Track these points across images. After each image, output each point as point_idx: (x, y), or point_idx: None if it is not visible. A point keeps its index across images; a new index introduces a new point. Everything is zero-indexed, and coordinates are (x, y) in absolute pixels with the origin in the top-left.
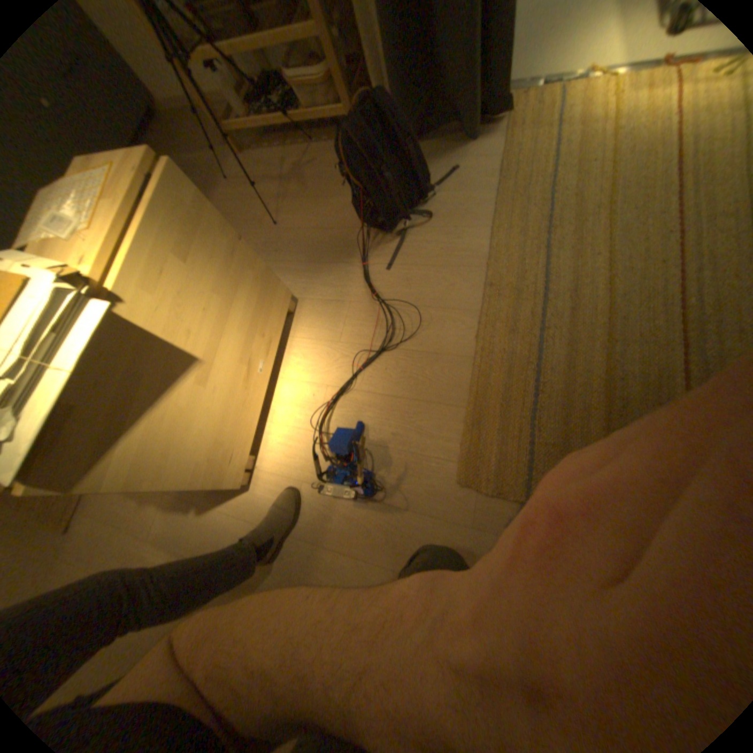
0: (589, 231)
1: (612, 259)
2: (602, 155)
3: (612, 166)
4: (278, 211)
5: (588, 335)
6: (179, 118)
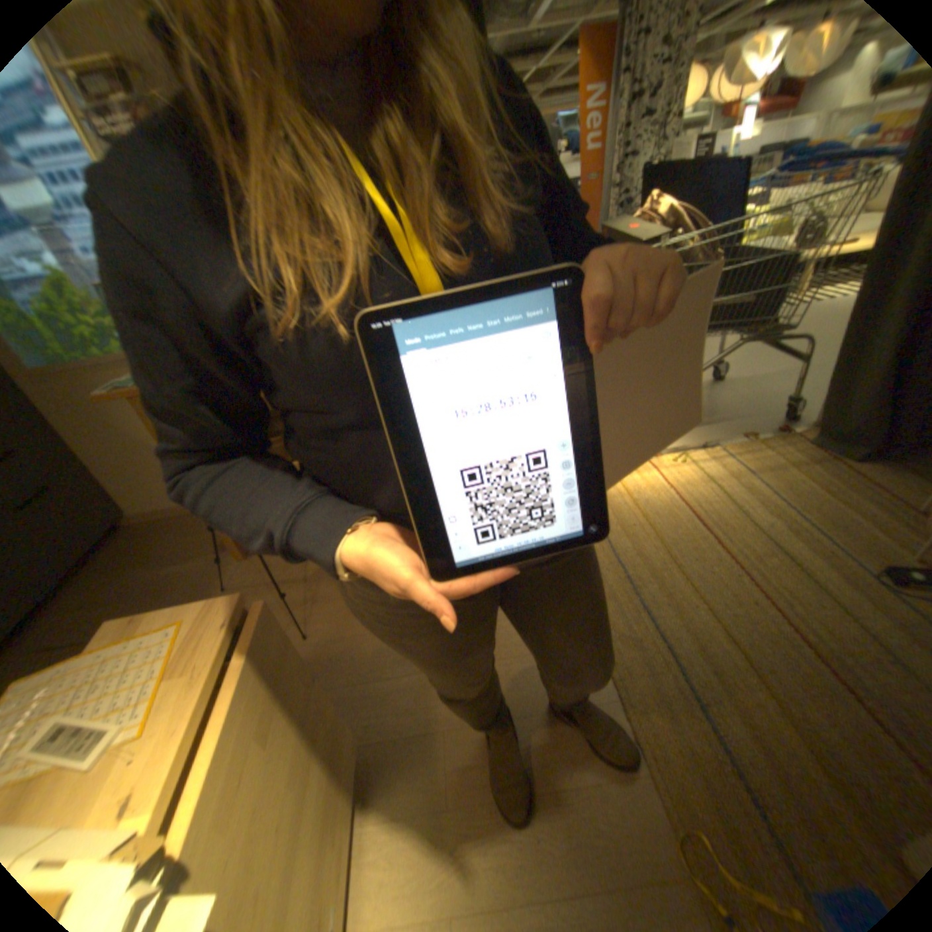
0: (673, 587)
1: (713, 611)
2: (637, 521)
3: (652, 529)
4: (308, 619)
5: (754, 704)
6: (157, 529)
